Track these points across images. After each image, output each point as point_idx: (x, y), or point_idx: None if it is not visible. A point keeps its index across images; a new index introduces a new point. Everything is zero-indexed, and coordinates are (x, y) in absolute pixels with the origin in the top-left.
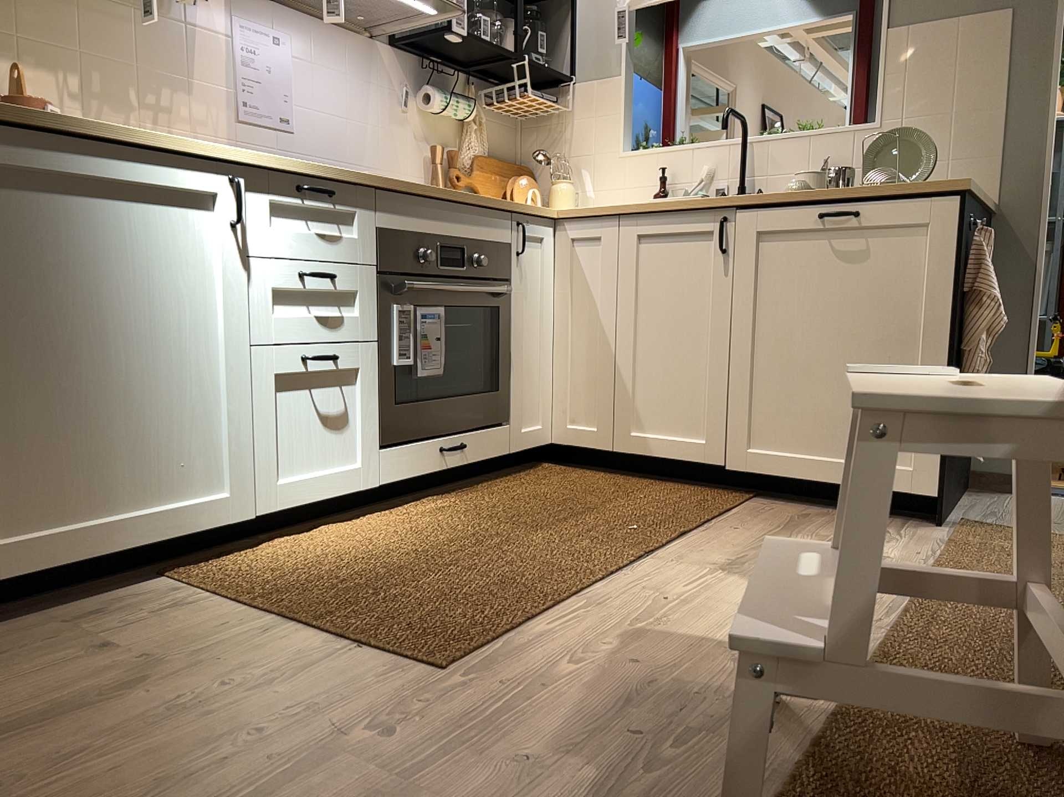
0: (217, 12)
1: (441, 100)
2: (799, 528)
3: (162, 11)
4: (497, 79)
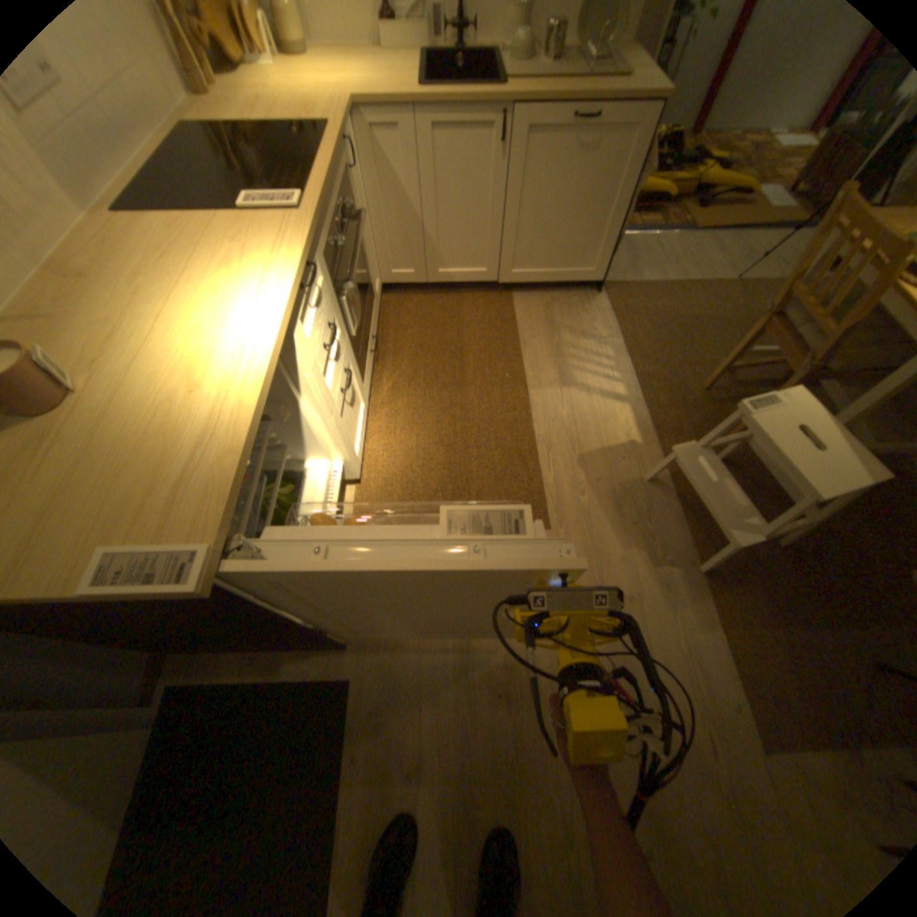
0: None
1: None
2: (555, 323)
3: None
4: None
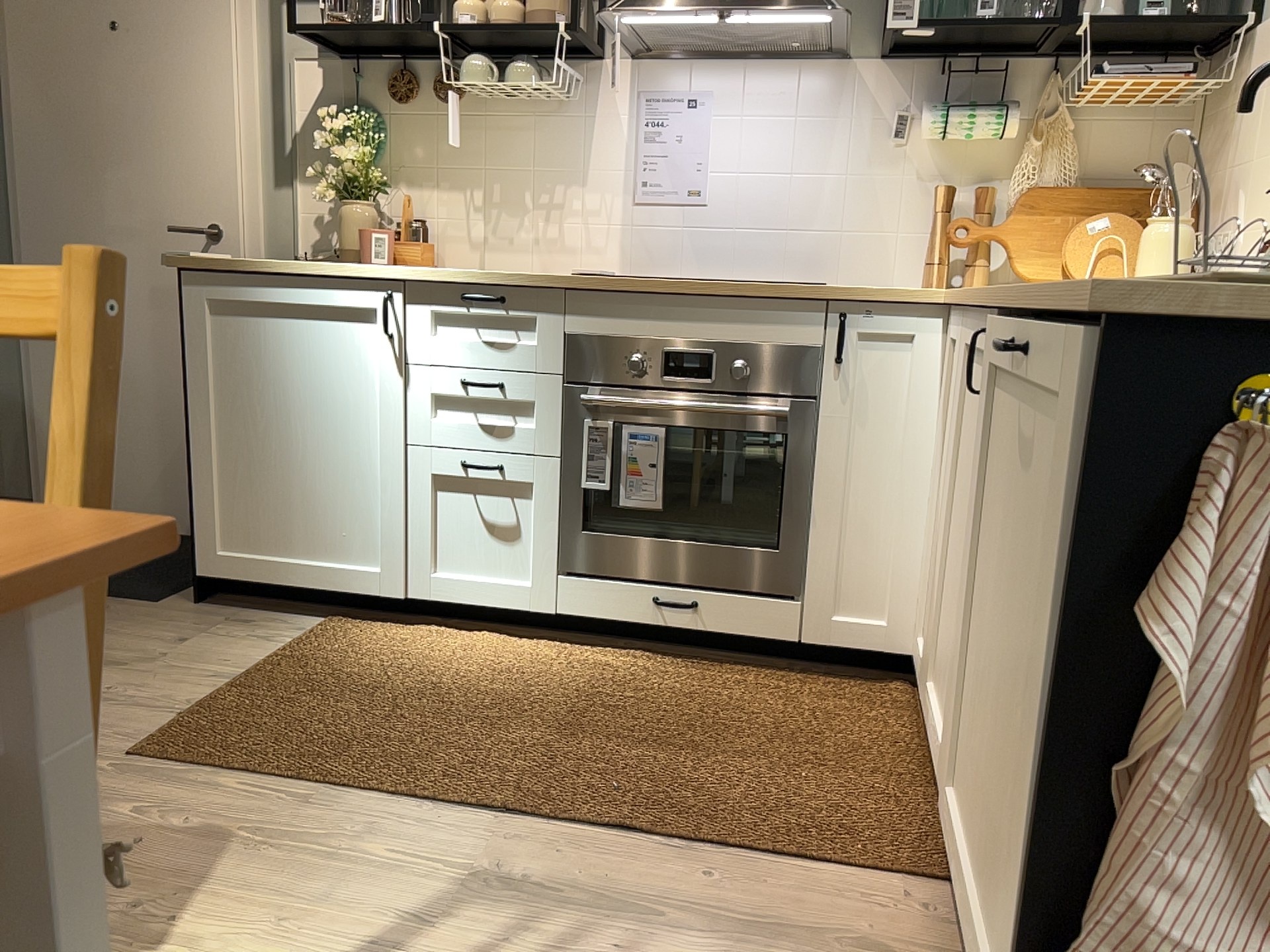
0: (614, 92)
1: (925, 122)
2: None
3: (557, 108)
4: (1118, 51)
